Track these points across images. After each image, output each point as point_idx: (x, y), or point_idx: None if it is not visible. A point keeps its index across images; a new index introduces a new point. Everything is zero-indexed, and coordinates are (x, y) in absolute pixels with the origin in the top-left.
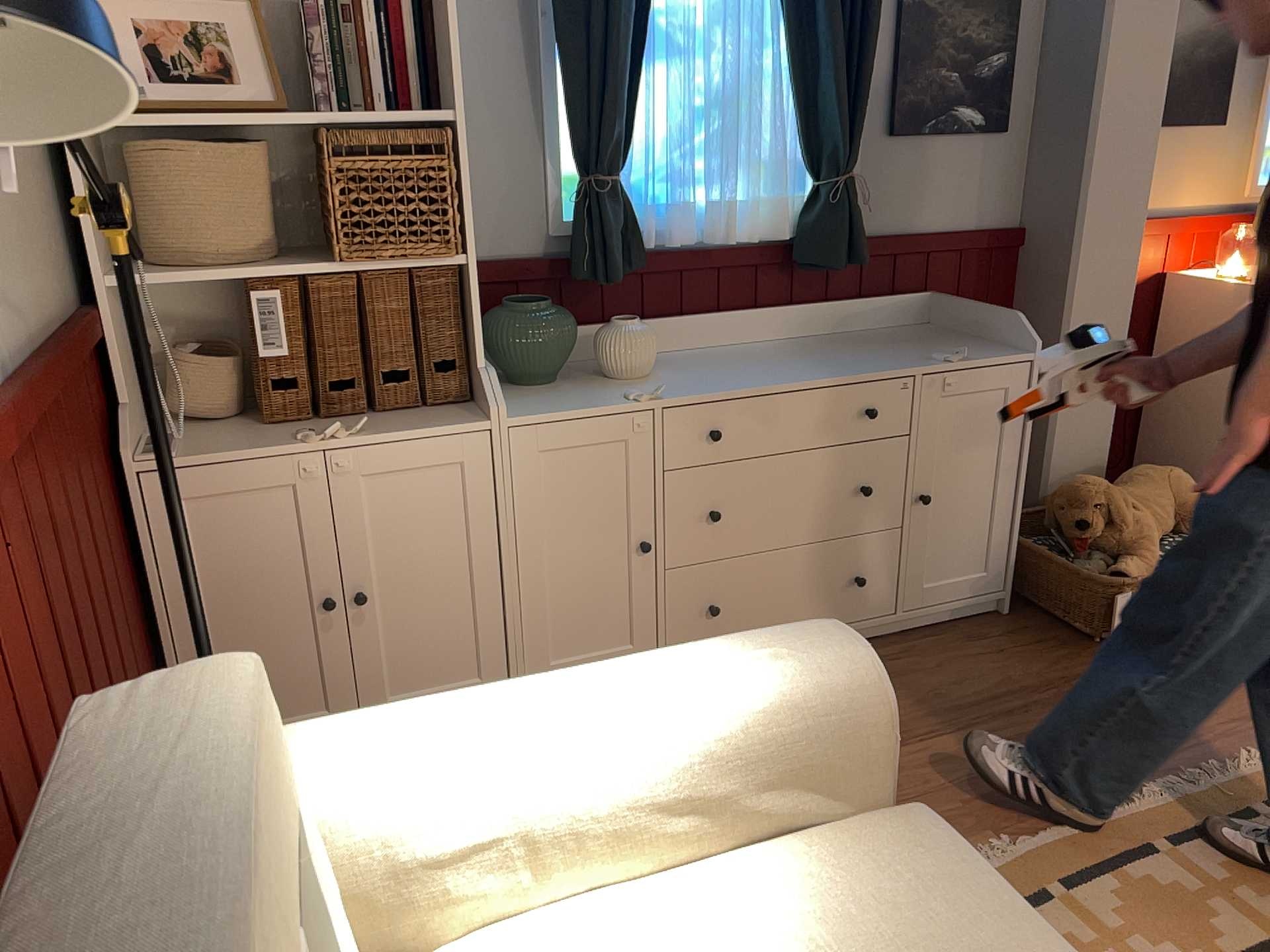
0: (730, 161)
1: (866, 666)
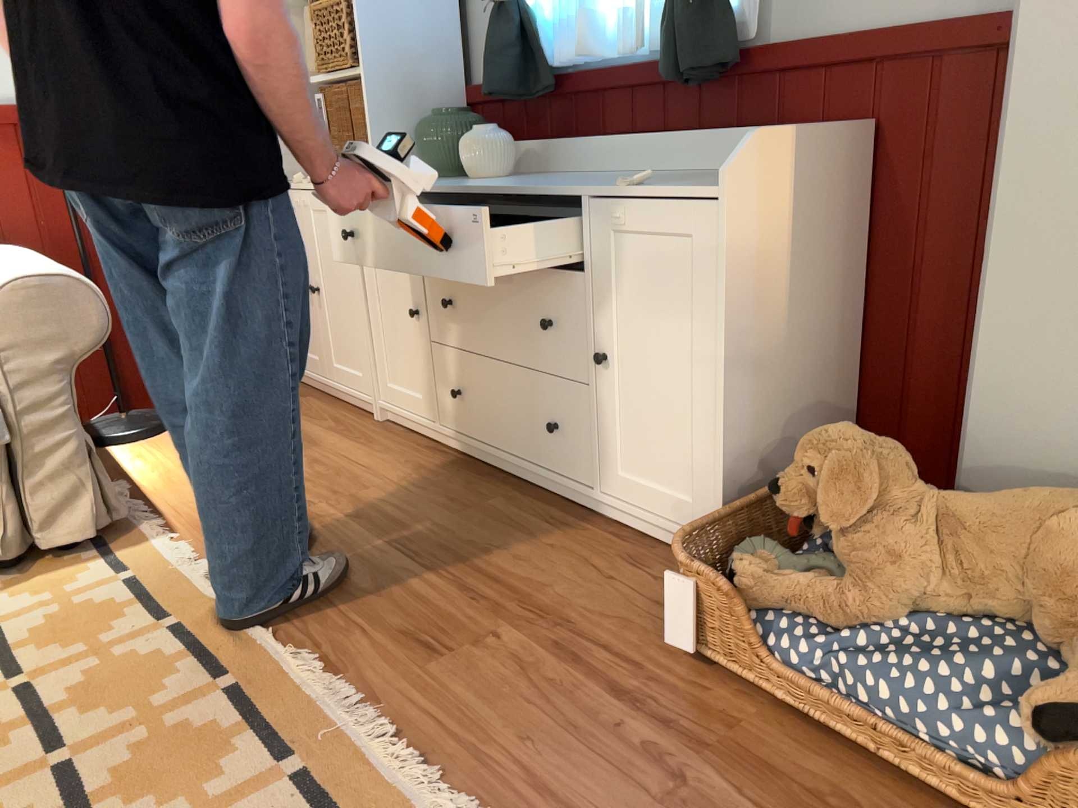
0: None
1: (6, 284)
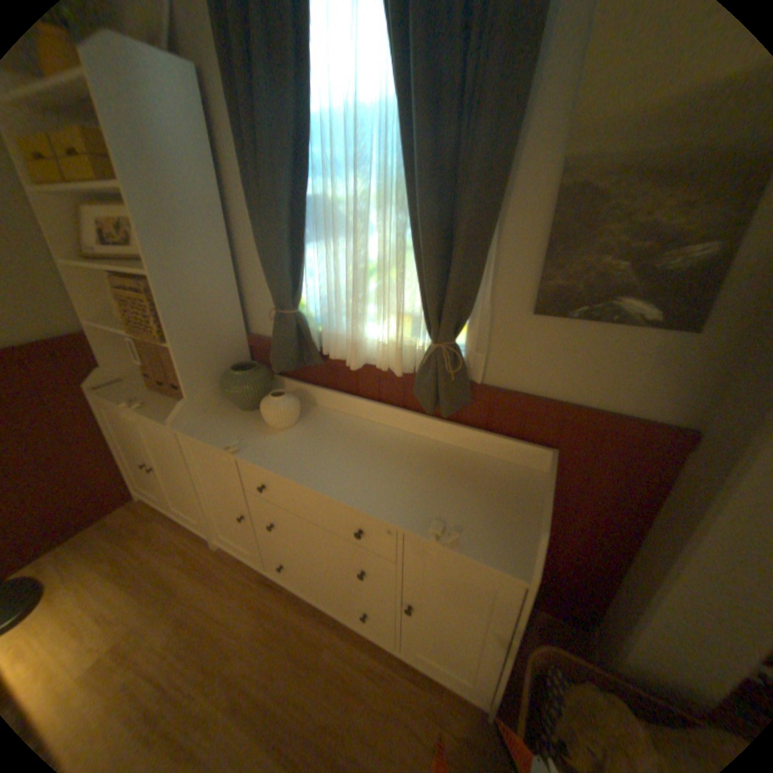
0: (356, 312)
1: None
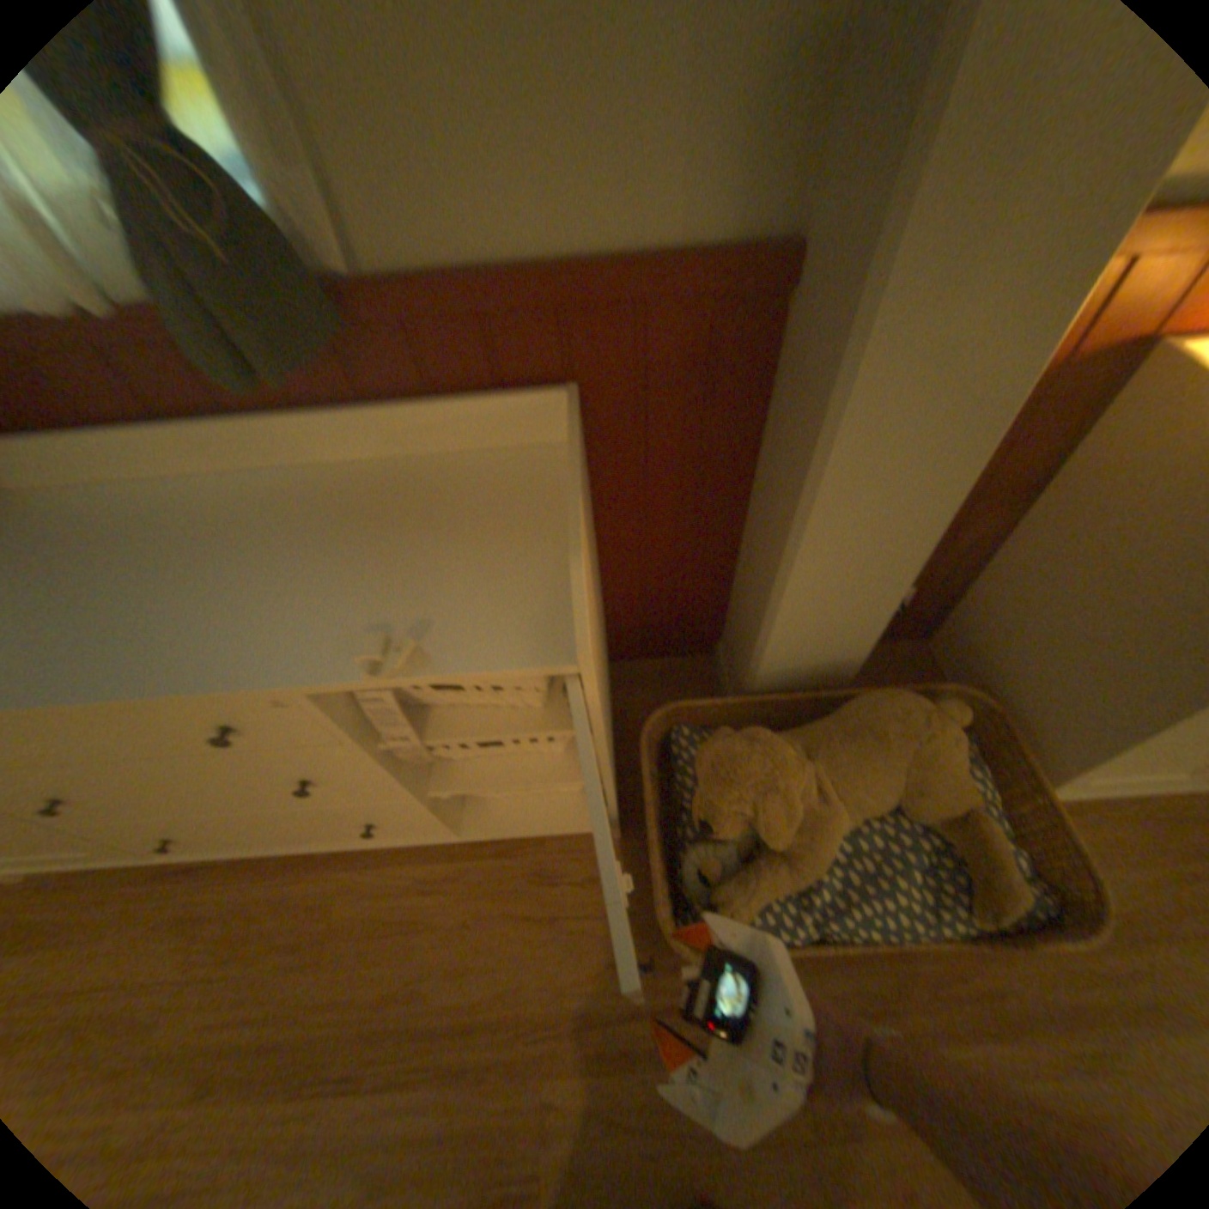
0: None
1: None
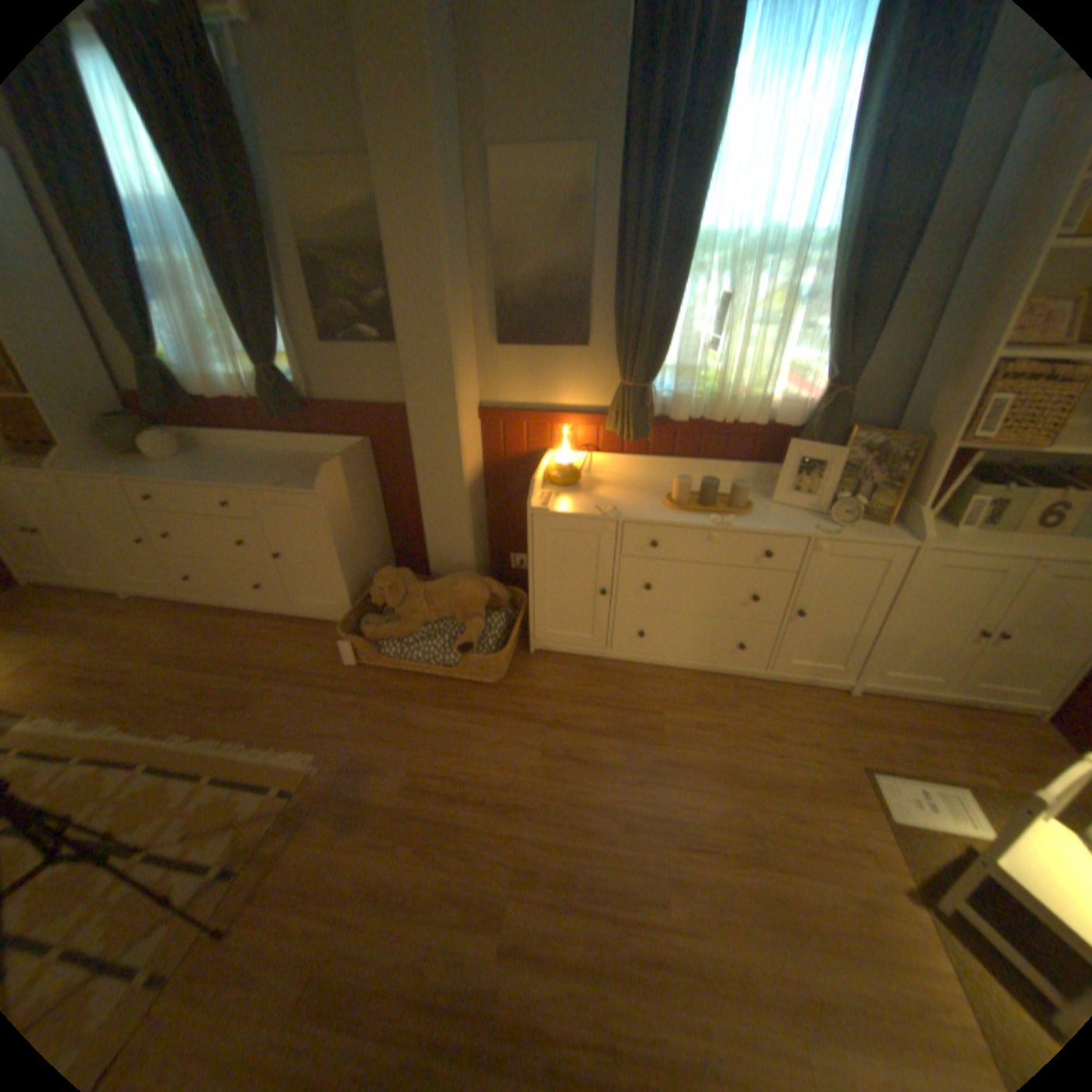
0: (198, 354)
1: None
